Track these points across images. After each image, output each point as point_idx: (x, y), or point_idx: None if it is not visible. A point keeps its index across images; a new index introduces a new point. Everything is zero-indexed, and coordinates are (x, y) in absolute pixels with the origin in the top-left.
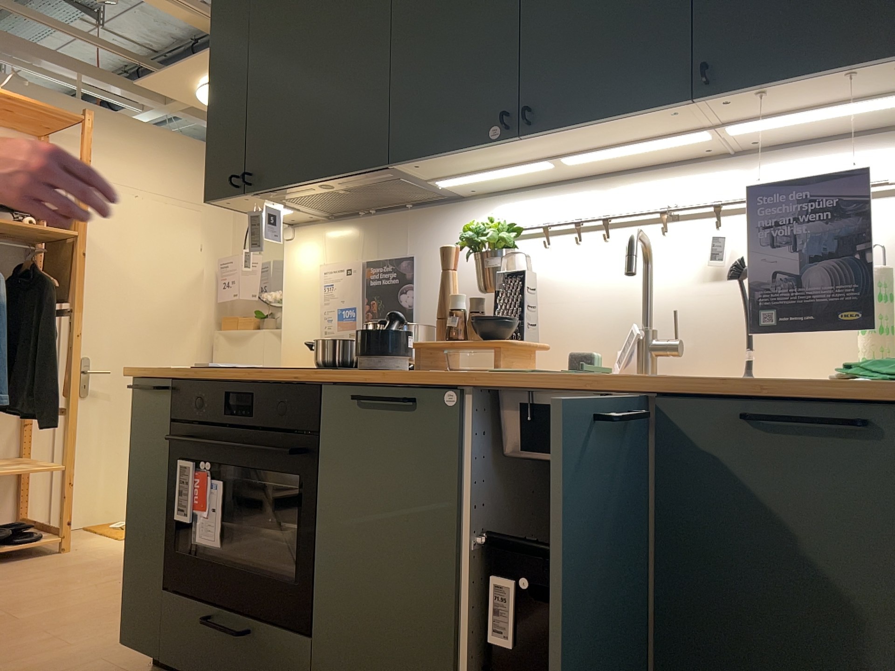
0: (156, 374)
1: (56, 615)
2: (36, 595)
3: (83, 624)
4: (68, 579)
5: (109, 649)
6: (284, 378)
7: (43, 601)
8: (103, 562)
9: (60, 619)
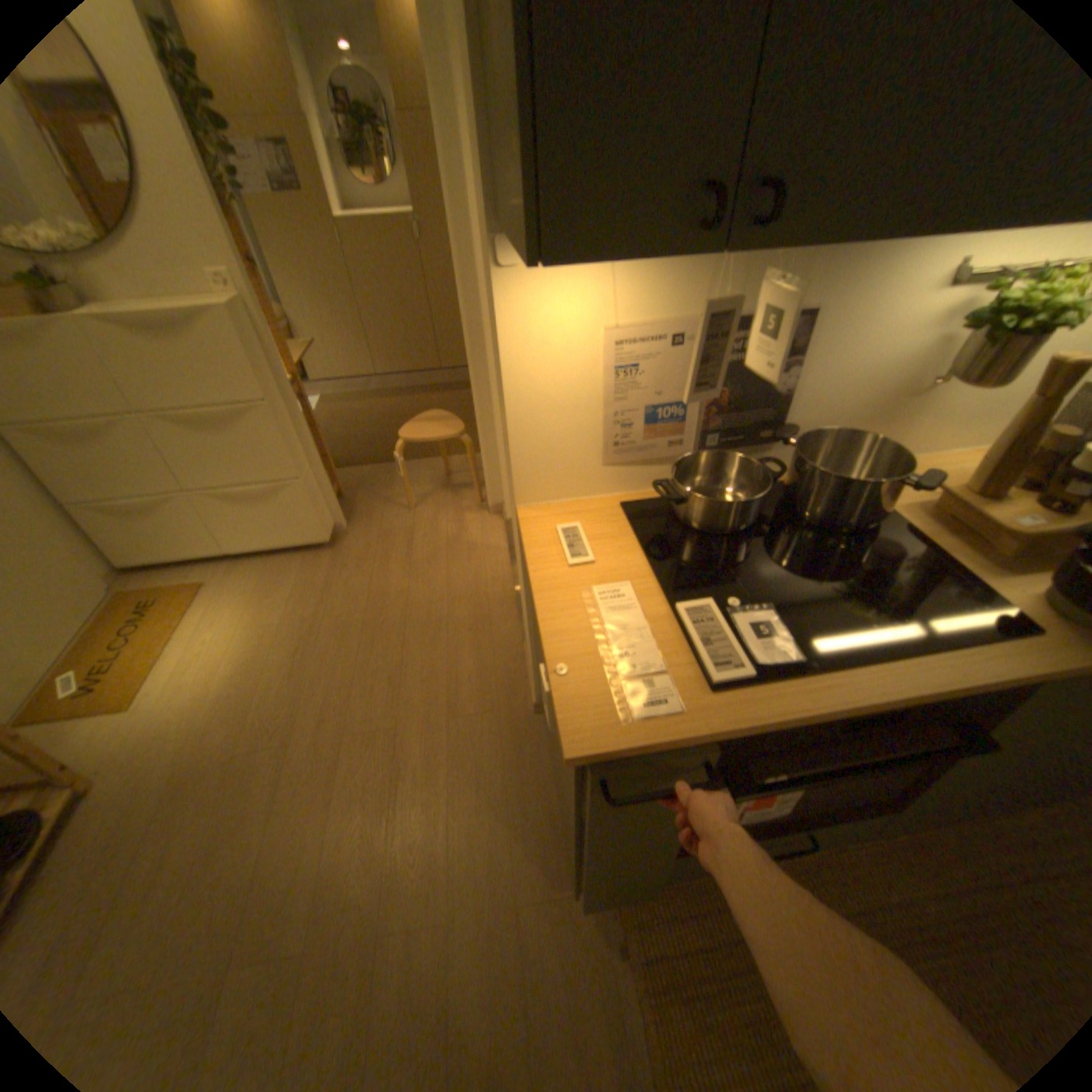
0: (683, 744)
1: (330, 898)
2: (228, 892)
3: (388, 879)
4: (210, 832)
5: (491, 884)
6: (988, 674)
7: (262, 894)
8: (189, 765)
9: (347, 898)
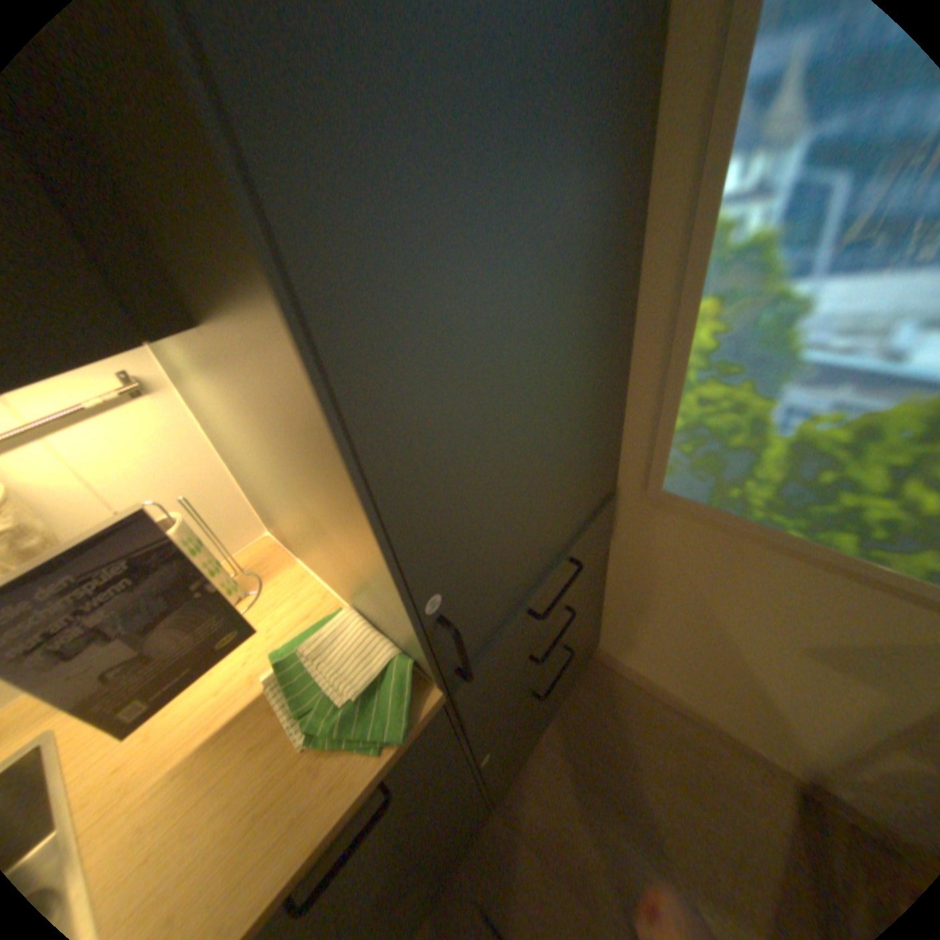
0: None
1: None
2: None
3: None
4: None
5: None
6: None
7: None
8: None
9: None
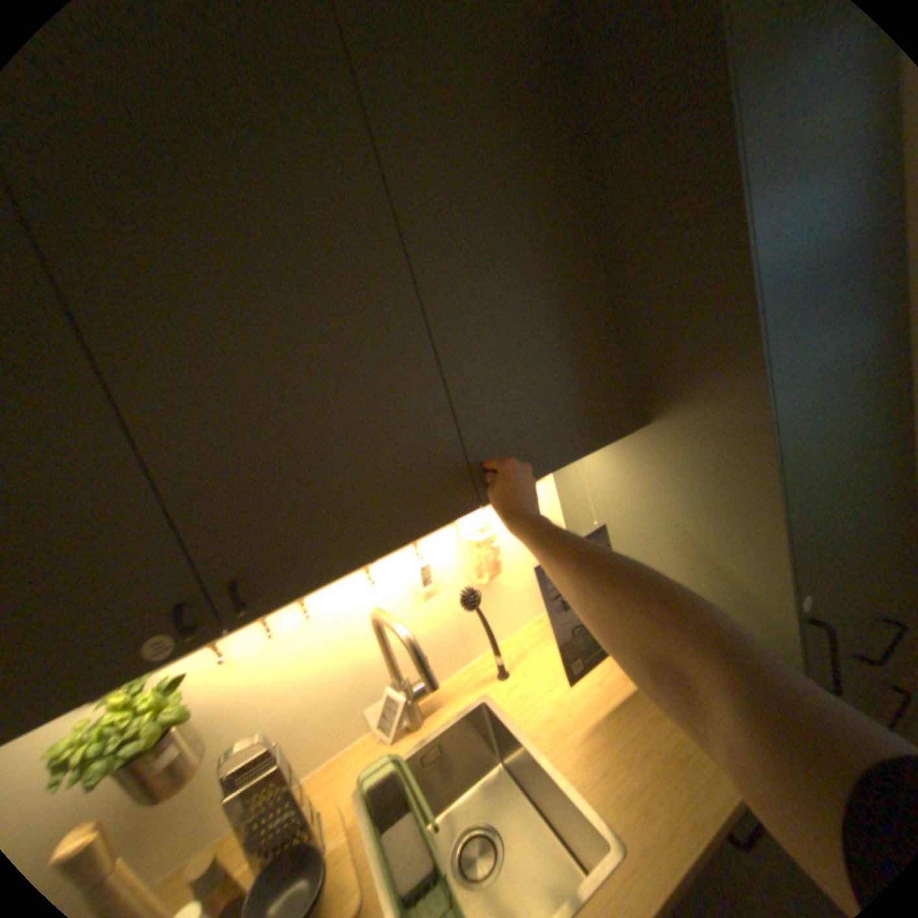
0: None
1: None
2: None
3: None
4: None
5: None
6: None
7: None
8: None
9: None
